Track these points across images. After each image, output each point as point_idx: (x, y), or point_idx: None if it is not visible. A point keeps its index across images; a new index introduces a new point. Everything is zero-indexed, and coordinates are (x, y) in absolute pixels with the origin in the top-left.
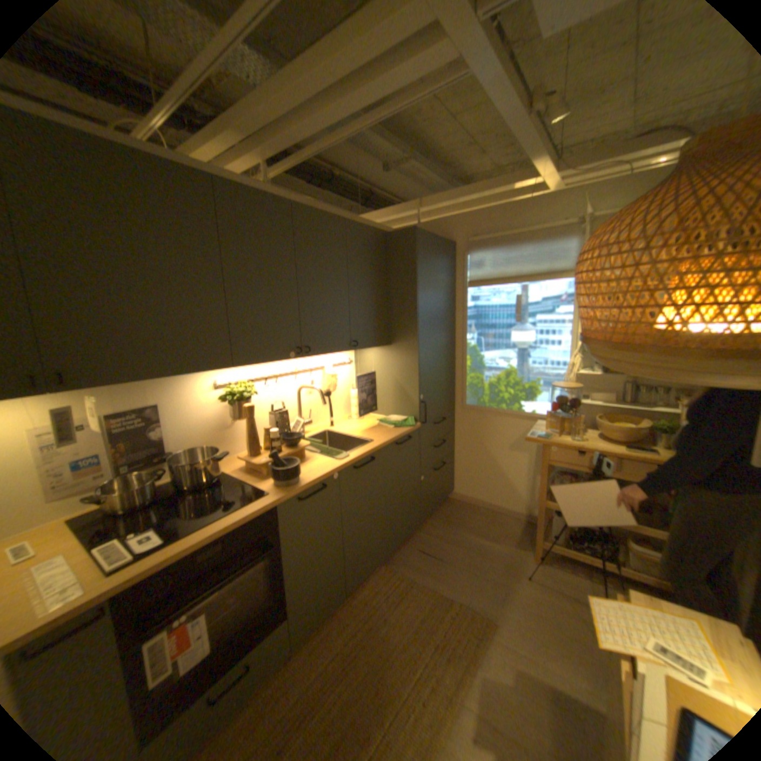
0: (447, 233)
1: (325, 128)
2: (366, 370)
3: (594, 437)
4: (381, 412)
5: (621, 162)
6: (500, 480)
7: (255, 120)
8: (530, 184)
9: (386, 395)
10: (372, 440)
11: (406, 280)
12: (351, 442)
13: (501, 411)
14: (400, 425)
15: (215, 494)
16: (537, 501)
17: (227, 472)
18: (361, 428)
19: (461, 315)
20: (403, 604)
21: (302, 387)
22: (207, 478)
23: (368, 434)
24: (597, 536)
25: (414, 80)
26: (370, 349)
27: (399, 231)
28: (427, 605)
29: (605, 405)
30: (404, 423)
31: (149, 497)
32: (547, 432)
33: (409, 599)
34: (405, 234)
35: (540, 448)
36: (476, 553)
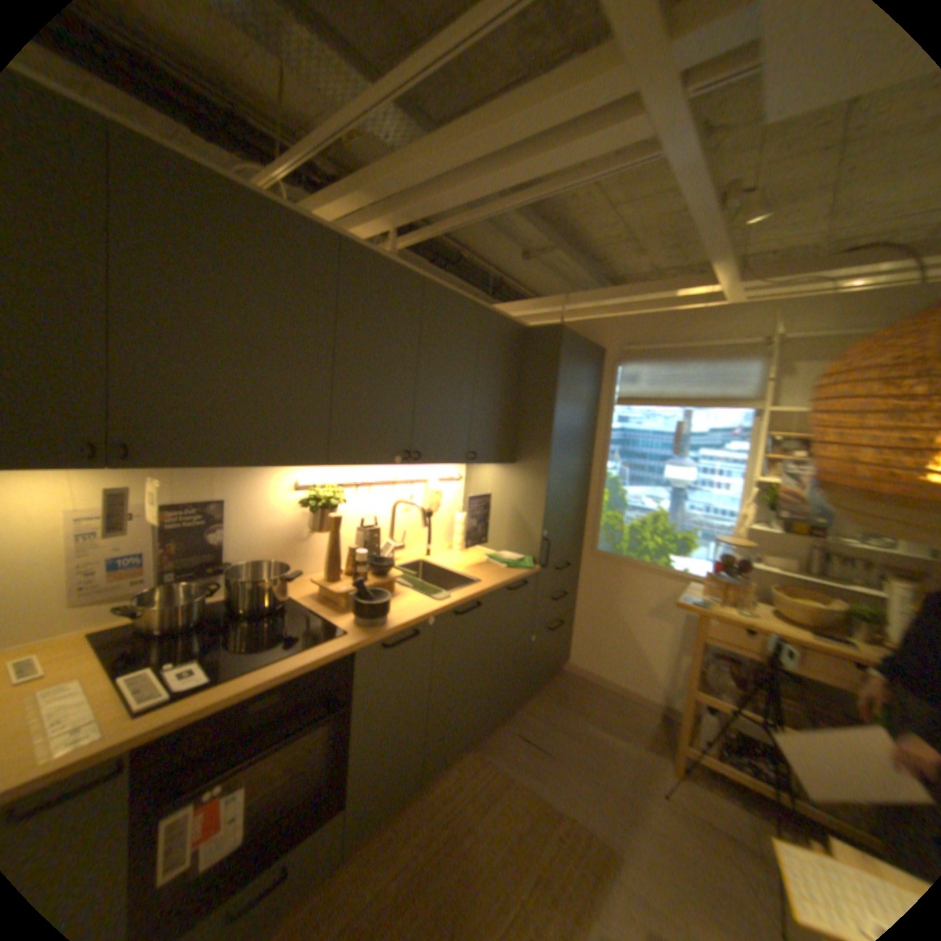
0: (596, 338)
1: (478, 199)
2: (480, 490)
3: (768, 615)
4: (492, 546)
5: (824, 278)
6: (633, 655)
7: (398, 182)
8: (706, 292)
9: (501, 525)
10: (480, 580)
11: (545, 386)
12: (452, 580)
13: (643, 565)
14: (516, 565)
15: (280, 625)
16: (681, 690)
17: (295, 598)
18: (465, 563)
19: (604, 437)
20: (497, 810)
21: (400, 502)
22: (271, 602)
23: (476, 572)
24: (762, 750)
25: (597, 156)
26: (488, 465)
27: (543, 328)
28: (529, 815)
29: (783, 574)
30: (521, 564)
31: (197, 618)
32: (706, 600)
33: (505, 804)
34: (550, 333)
35: (691, 620)
36: (597, 751)
